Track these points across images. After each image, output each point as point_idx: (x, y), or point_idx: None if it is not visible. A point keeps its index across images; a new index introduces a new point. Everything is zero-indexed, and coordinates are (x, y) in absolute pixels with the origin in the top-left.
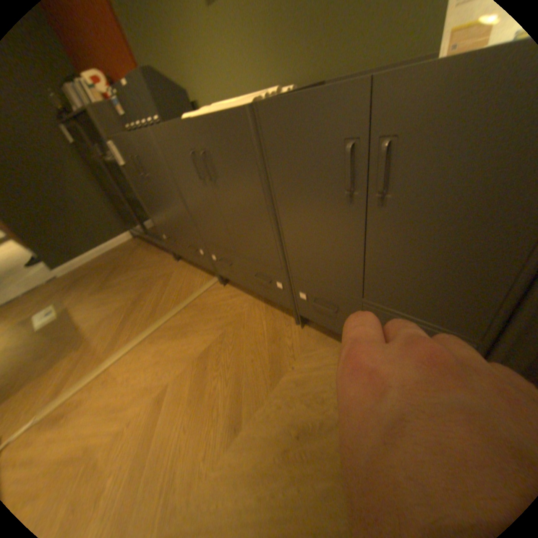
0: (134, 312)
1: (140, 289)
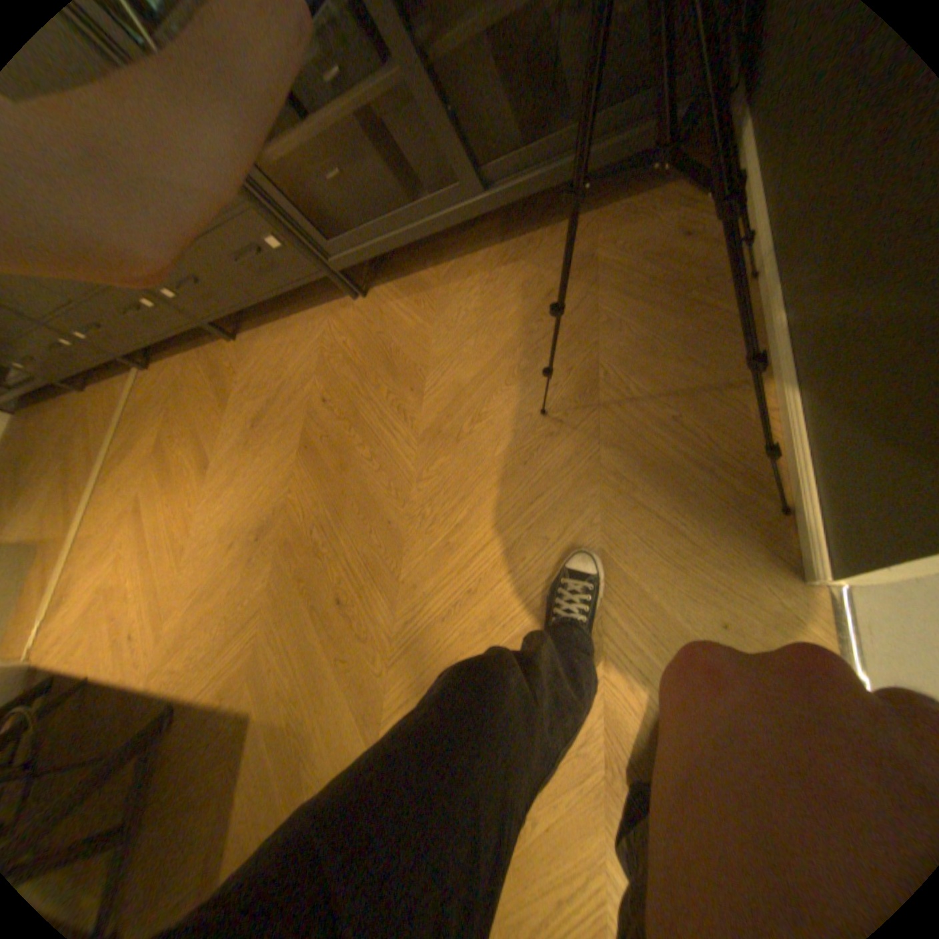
0: (71, 478)
1: (63, 455)
